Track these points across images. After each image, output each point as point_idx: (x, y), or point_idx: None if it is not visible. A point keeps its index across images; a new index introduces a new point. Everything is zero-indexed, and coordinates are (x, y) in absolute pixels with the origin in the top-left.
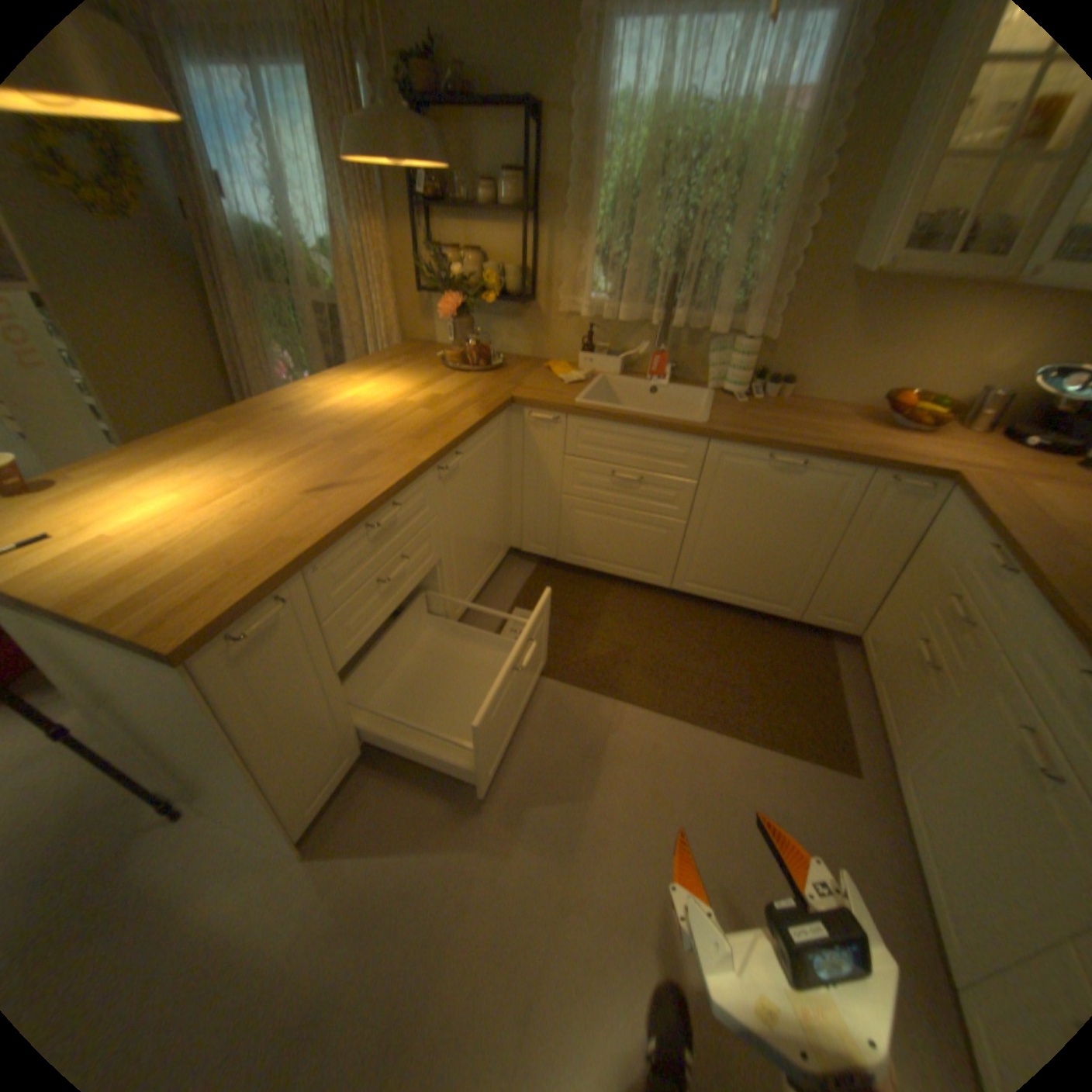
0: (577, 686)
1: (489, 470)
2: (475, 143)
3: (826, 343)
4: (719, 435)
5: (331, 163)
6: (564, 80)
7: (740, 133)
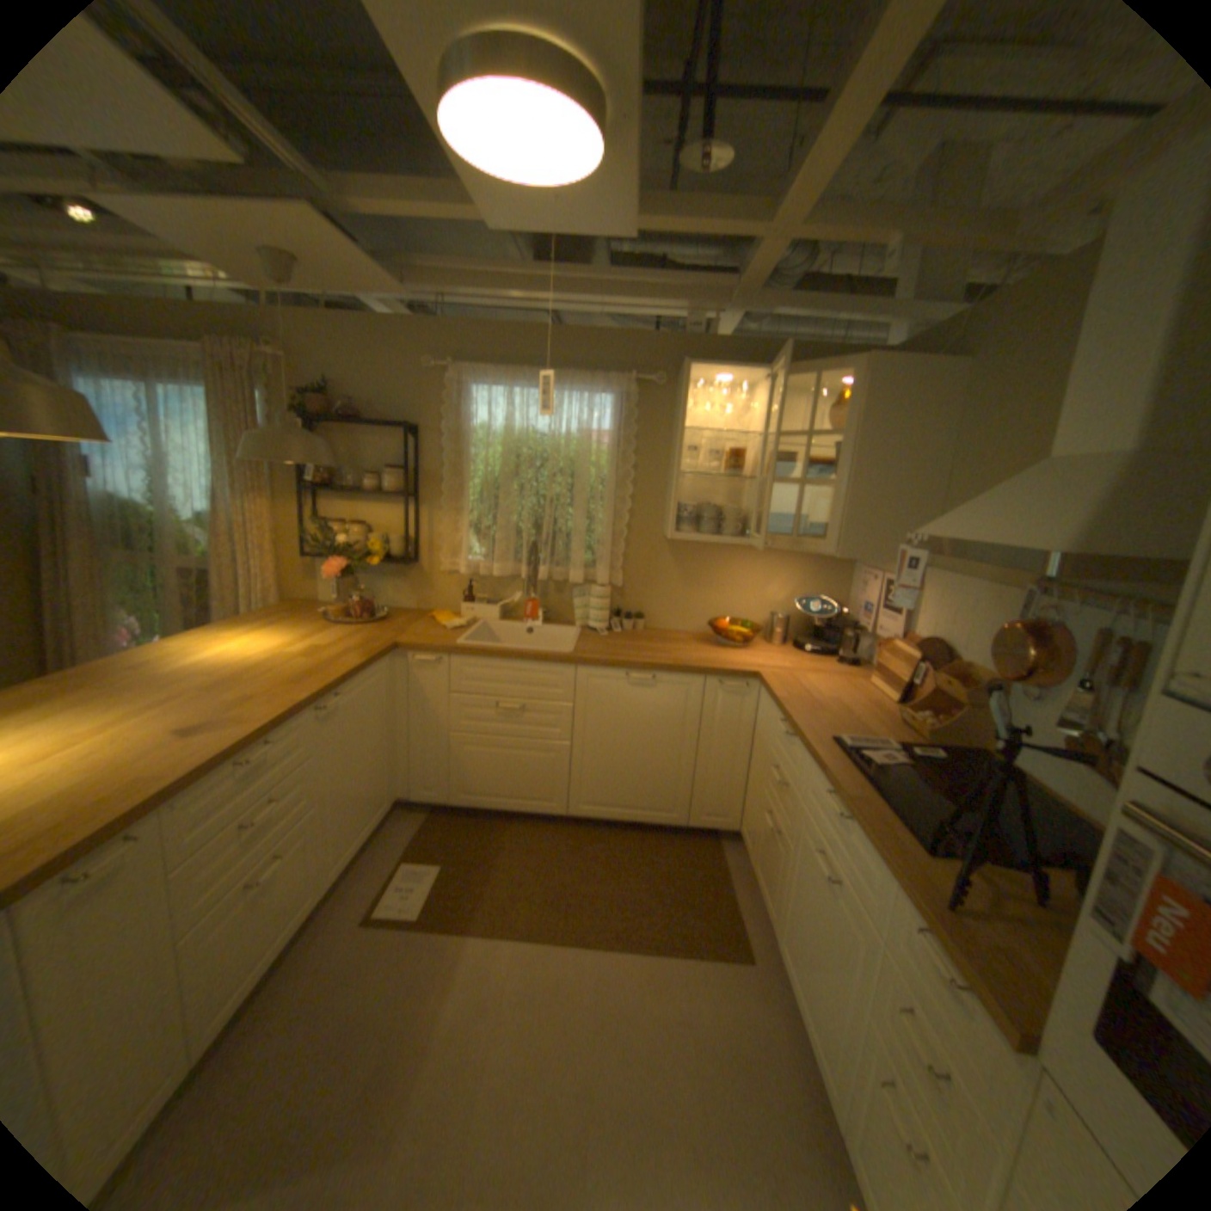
0: (473, 935)
1: (372, 712)
2: (363, 447)
3: (659, 588)
4: (583, 660)
5: (222, 455)
6: (436, 414)
7: (567, 454)
